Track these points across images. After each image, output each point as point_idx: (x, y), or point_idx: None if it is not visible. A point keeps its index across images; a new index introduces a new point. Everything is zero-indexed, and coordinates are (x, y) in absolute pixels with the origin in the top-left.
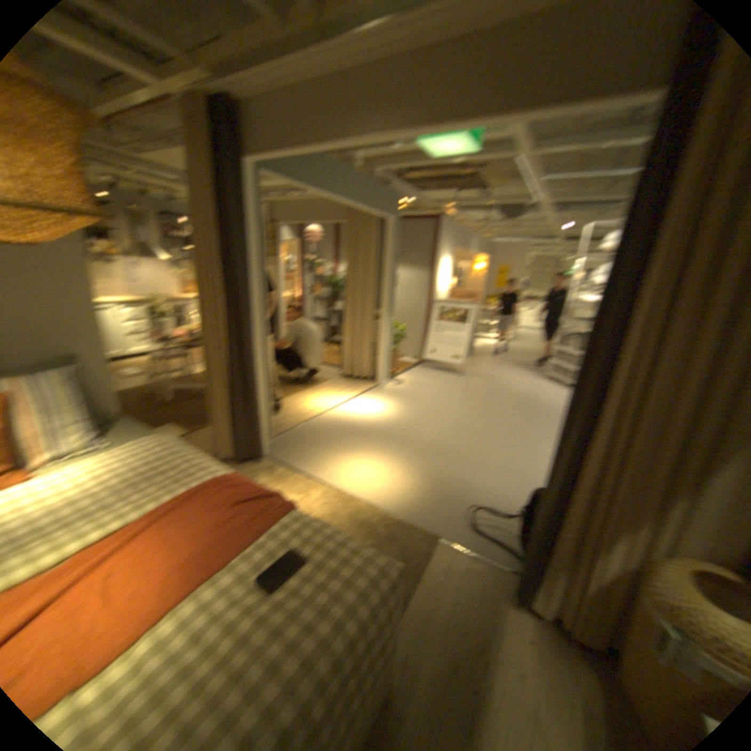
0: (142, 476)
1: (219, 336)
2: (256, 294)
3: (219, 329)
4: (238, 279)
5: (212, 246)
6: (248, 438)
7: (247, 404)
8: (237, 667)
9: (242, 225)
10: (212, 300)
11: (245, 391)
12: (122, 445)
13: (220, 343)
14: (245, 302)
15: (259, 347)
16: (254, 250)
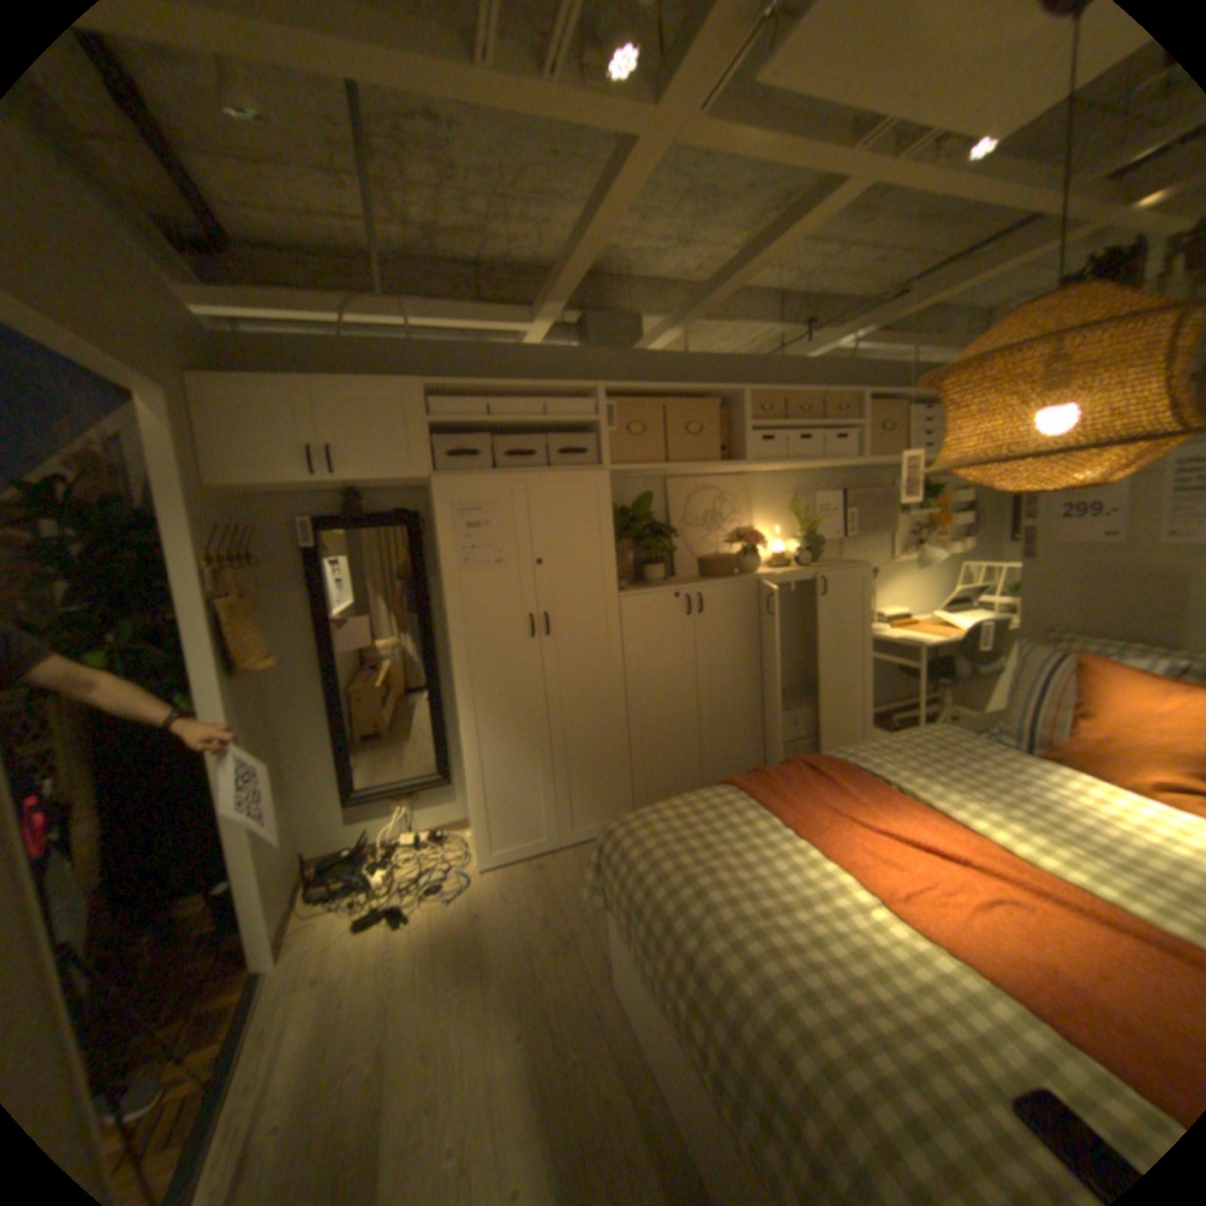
0: None
1: None
2: None
3: None
4: None
5: None
6: None
7: None
8: (873, 1030)
9: None
10: None
11: None
12: None
13: None
14: None
15: None
16: None
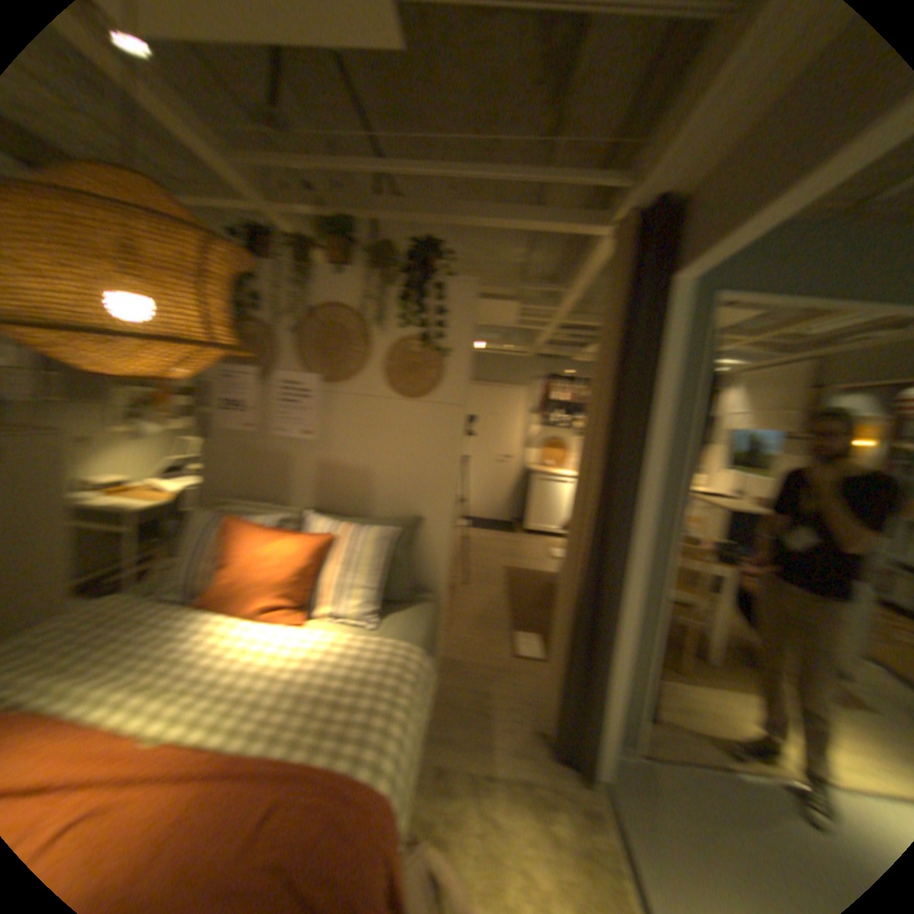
0: (325, 694)
1: (581, 541)
2: (655, 488)
3: (582, 531)
4: (622, 460)
5: (601, 409)
6: (581, 730)
7: (590, 670)
8: None
9: (650, 376)
10: (583, 486)
11: (592, 645)
12: (380, 638)
13: (579, 552)
14: (626, 498)
15: (640, 581)
16: (668, 415)
